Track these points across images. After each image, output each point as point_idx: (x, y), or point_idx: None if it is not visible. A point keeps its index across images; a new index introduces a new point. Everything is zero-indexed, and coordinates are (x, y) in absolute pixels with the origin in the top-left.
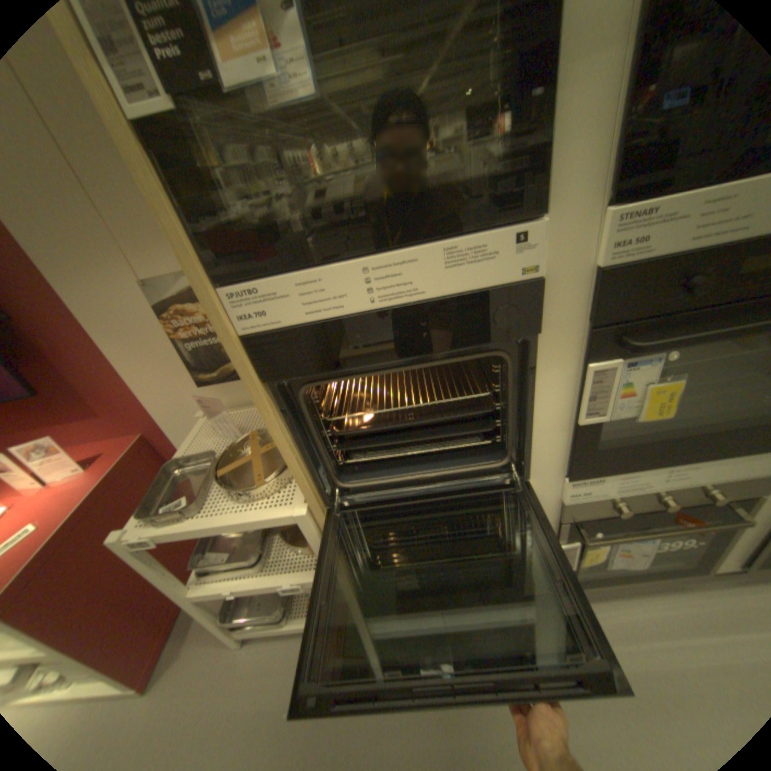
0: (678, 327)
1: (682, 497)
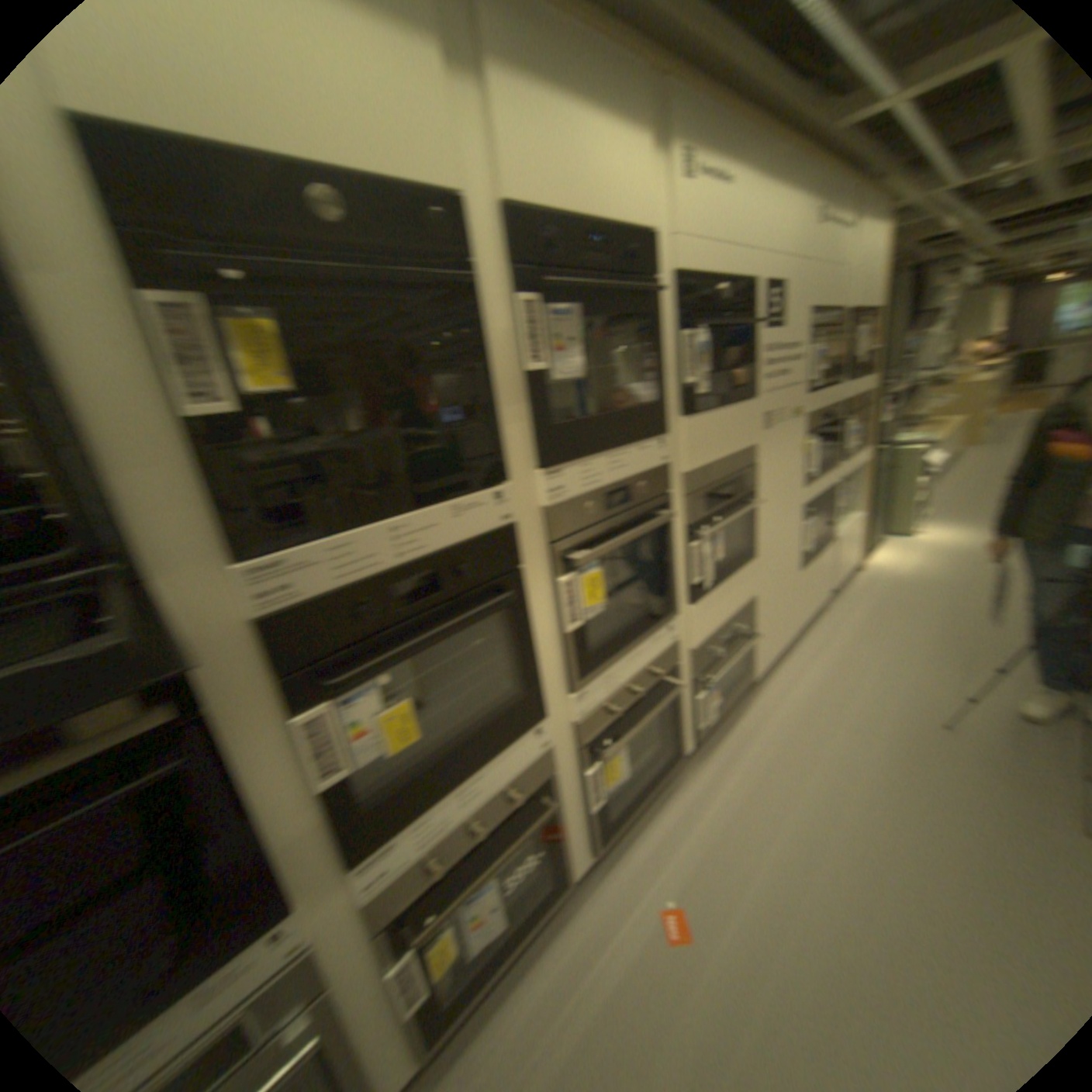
0: (373, 653)
1: (489, 816)
